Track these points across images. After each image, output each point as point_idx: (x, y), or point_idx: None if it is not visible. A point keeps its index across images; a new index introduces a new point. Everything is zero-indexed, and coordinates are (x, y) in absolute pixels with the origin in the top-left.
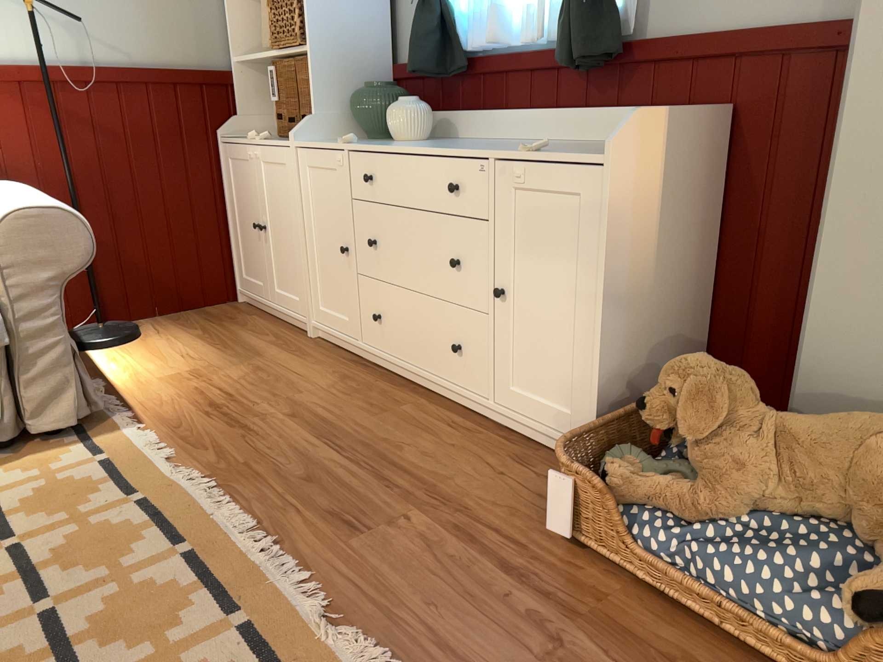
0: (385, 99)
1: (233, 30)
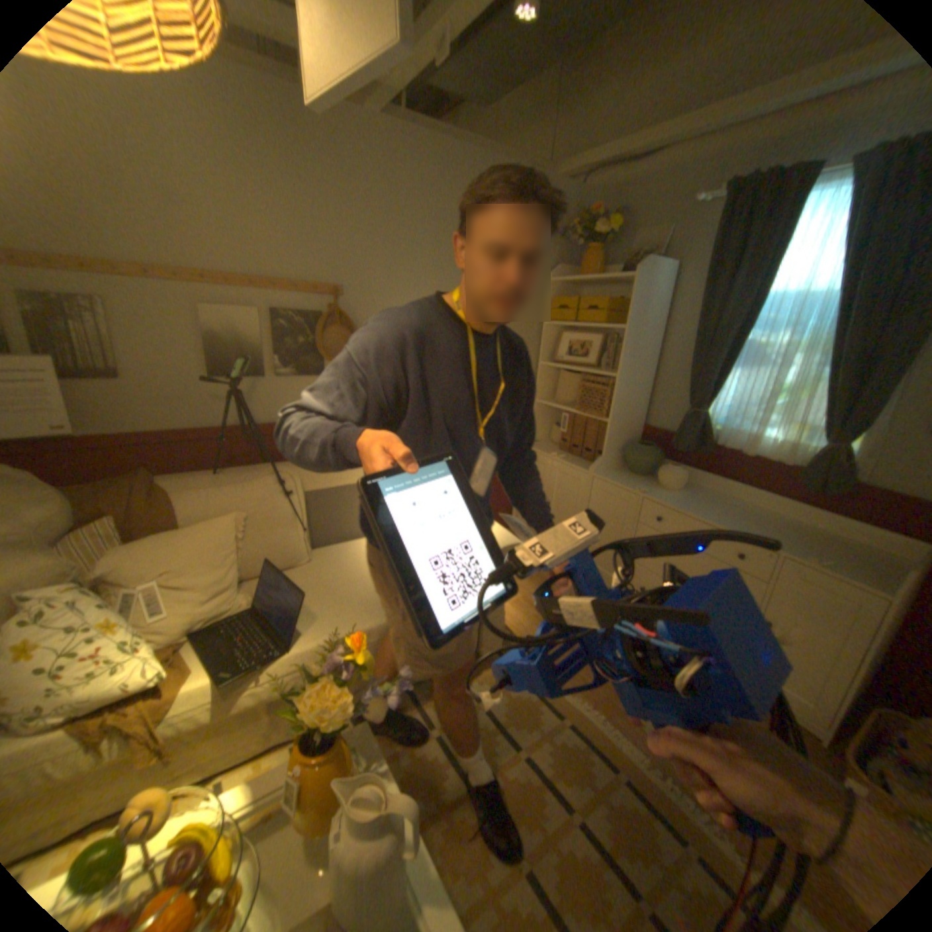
0: (655, 458)
1: (539, 384)
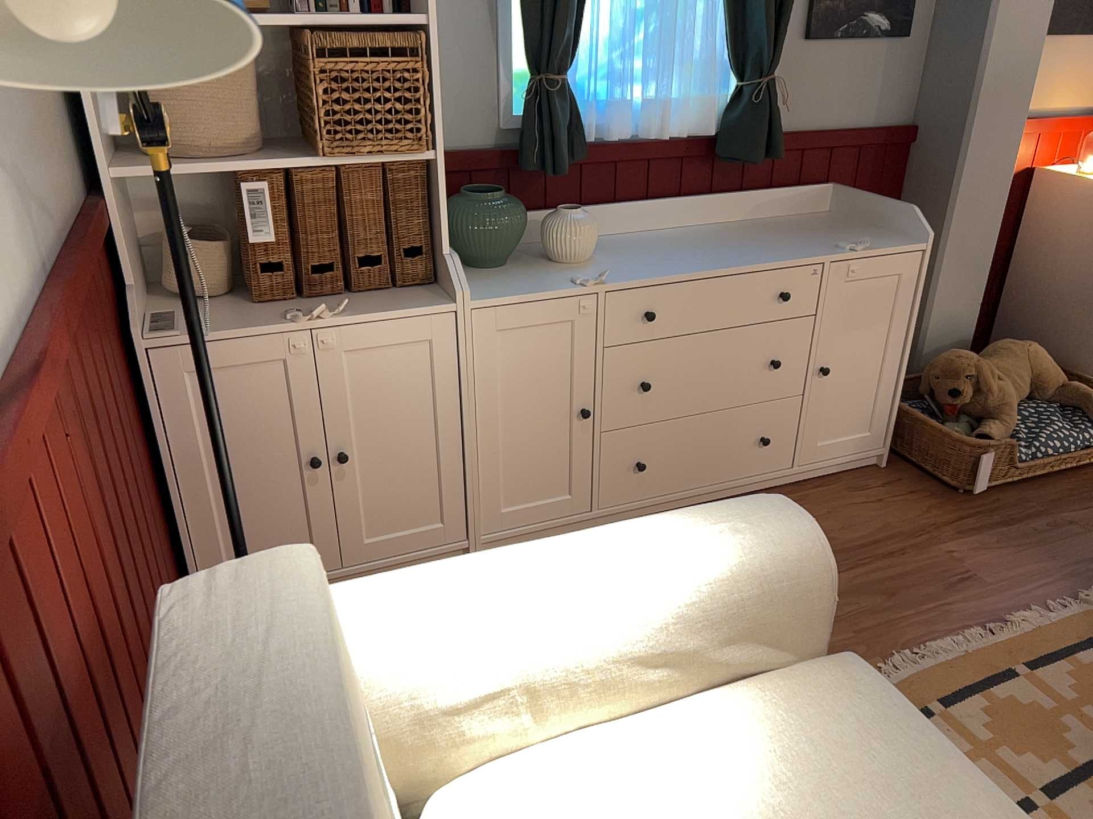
0: (524, 211)
1: (94, 109)
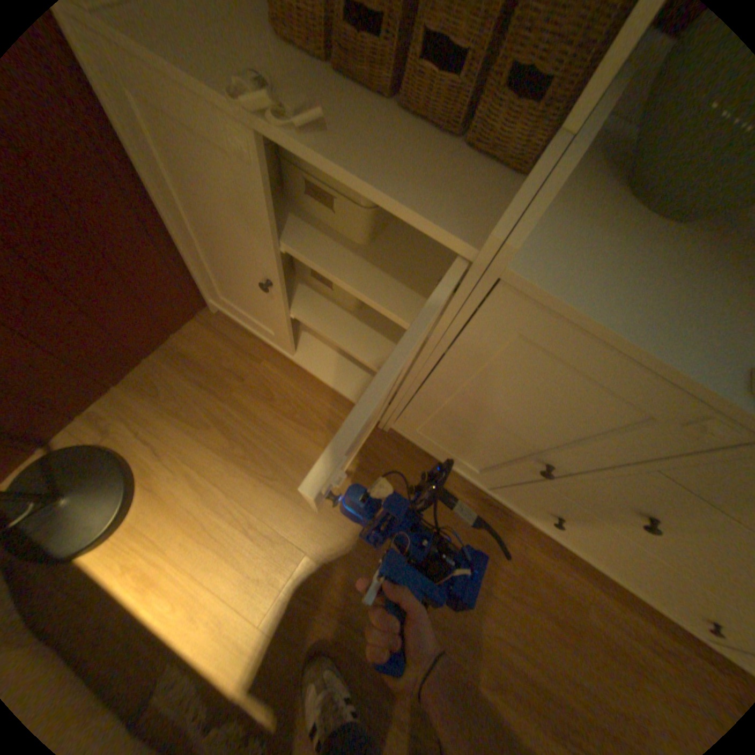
0: None
1: None
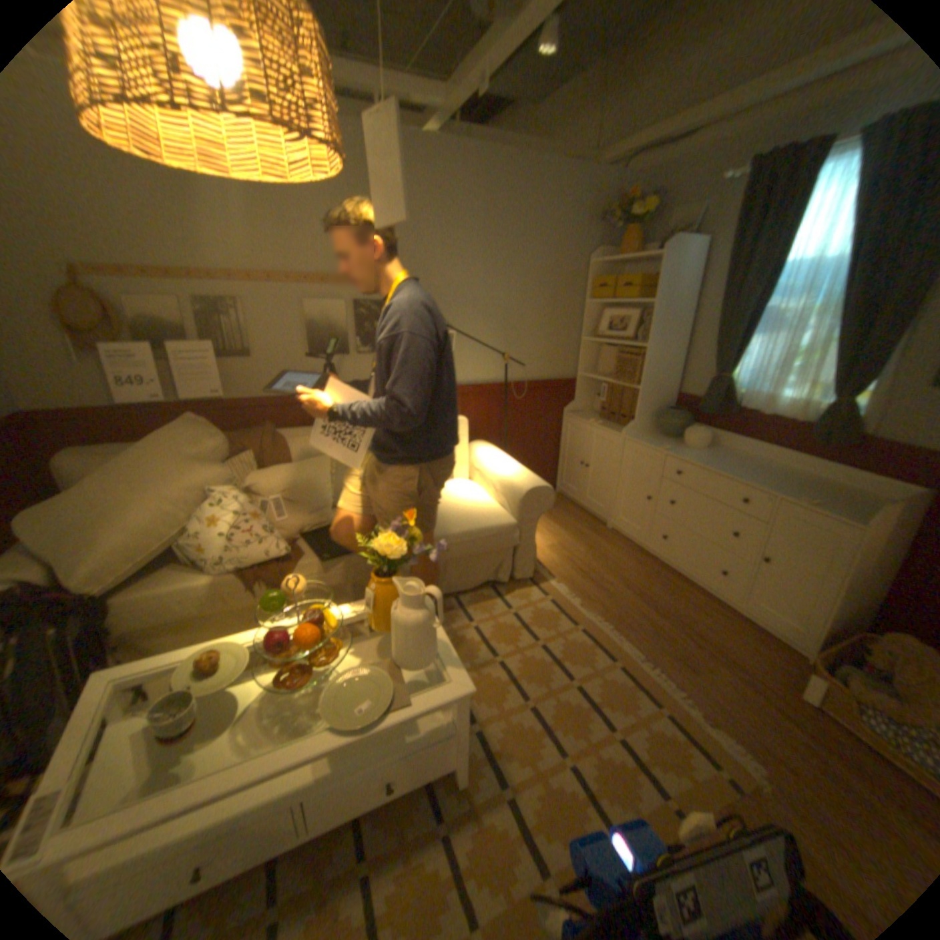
0: (683, 421)
1: (582, 357)
